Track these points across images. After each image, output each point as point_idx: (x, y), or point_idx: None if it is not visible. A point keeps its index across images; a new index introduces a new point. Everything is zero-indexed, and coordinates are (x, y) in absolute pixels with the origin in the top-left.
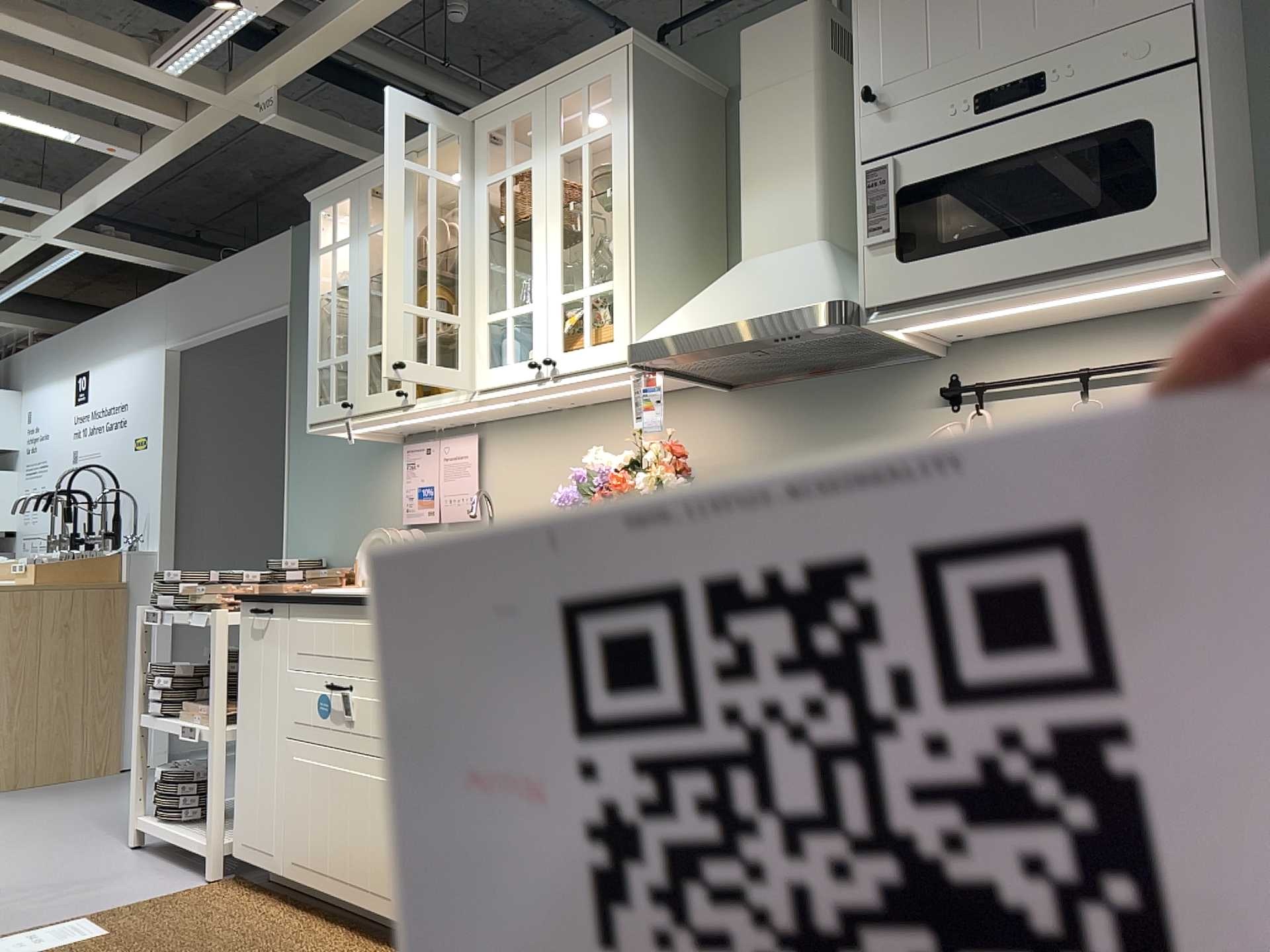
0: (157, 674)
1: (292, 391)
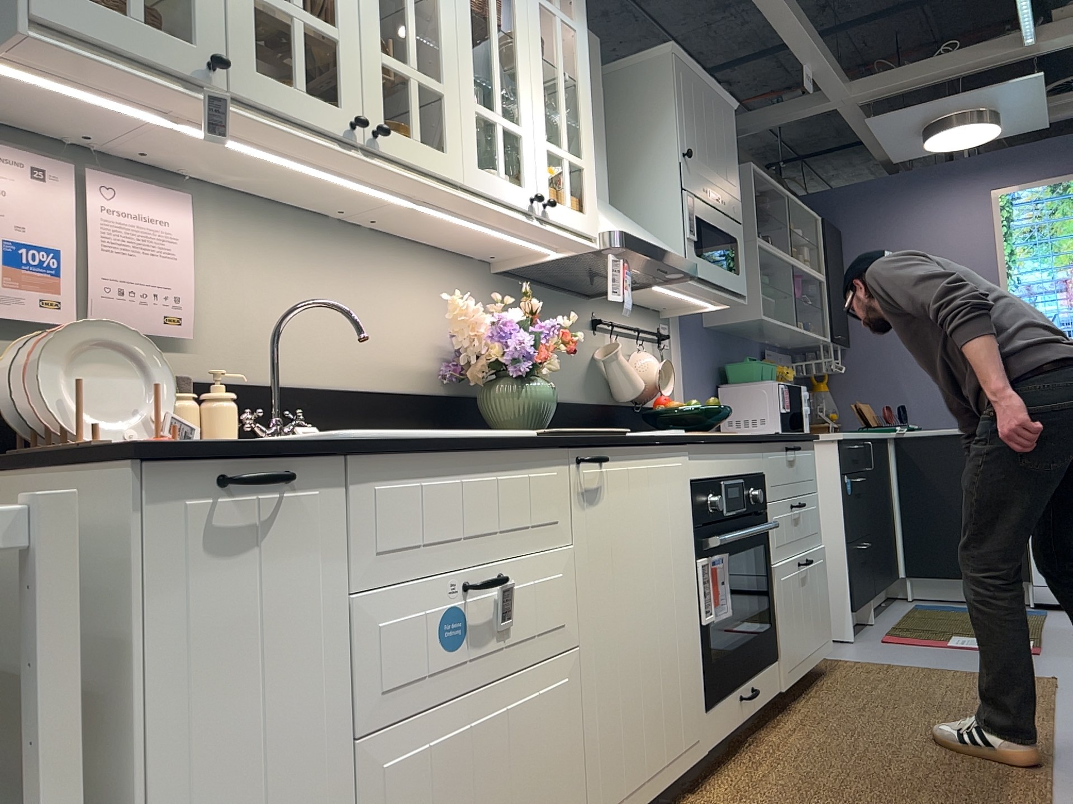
0: None
1: None
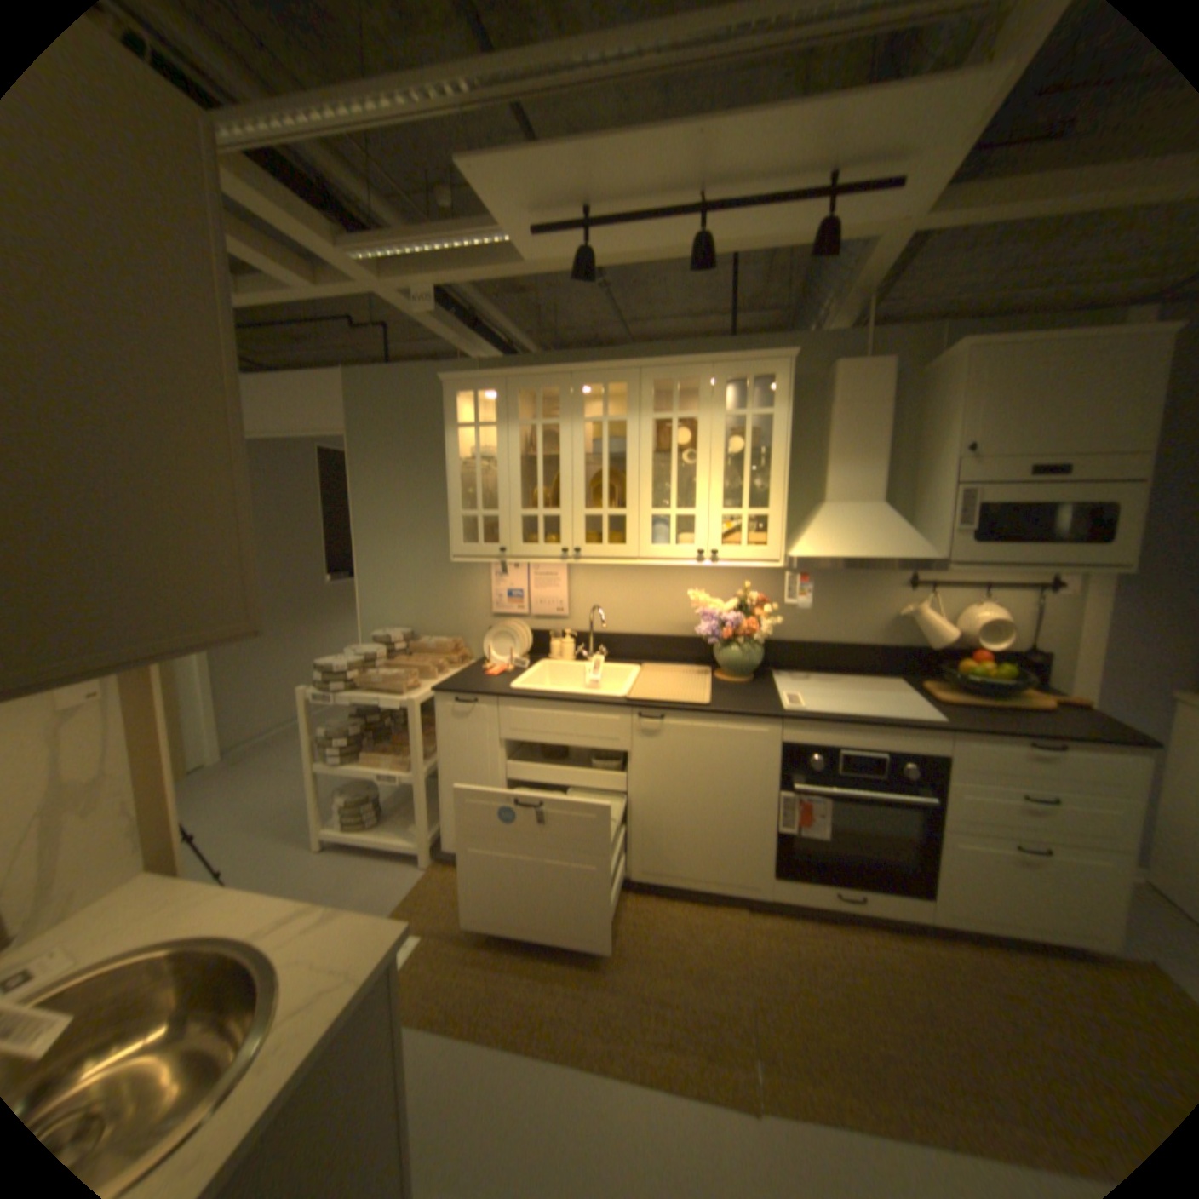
0: (329, 738)
1: (354, 502)
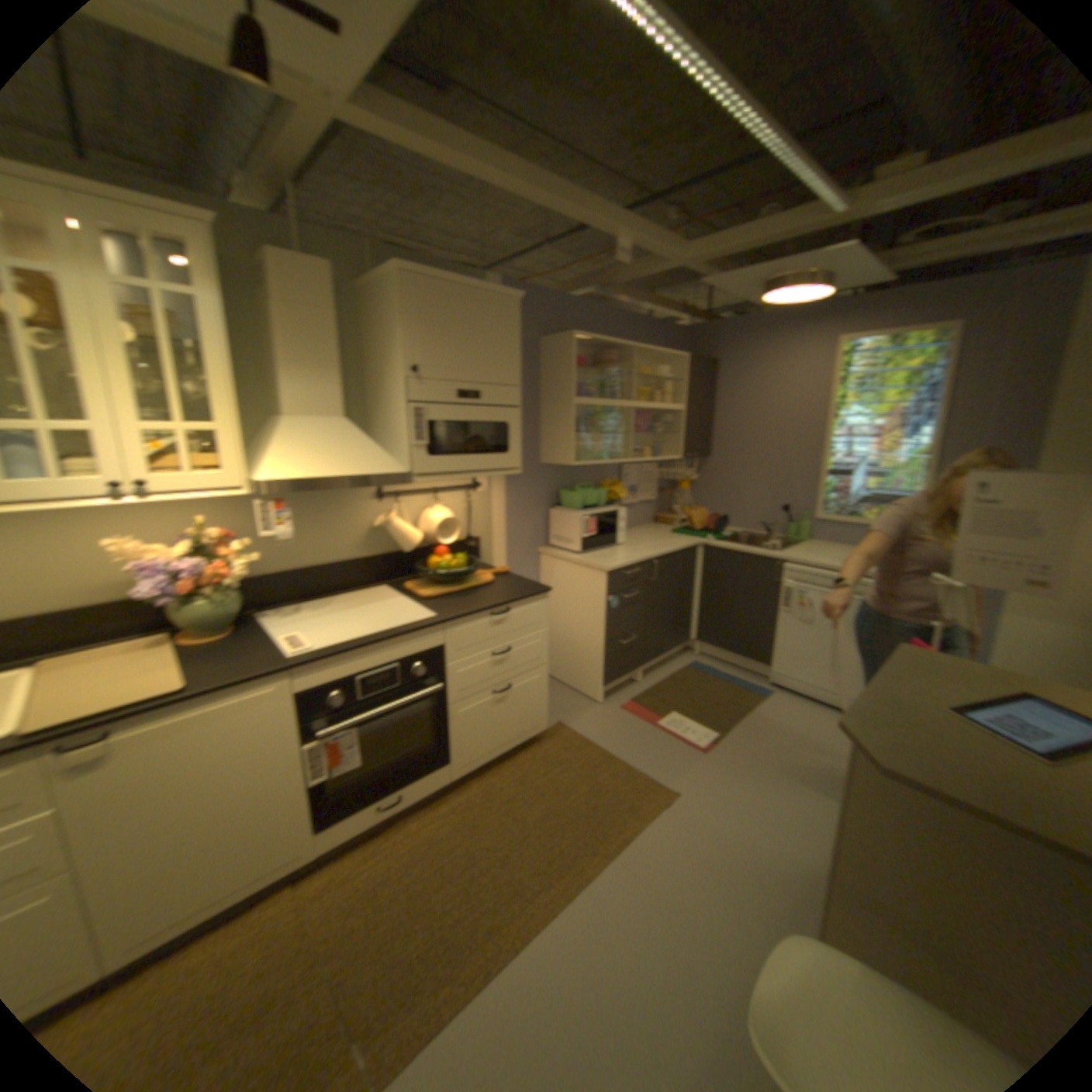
0: None
1: None
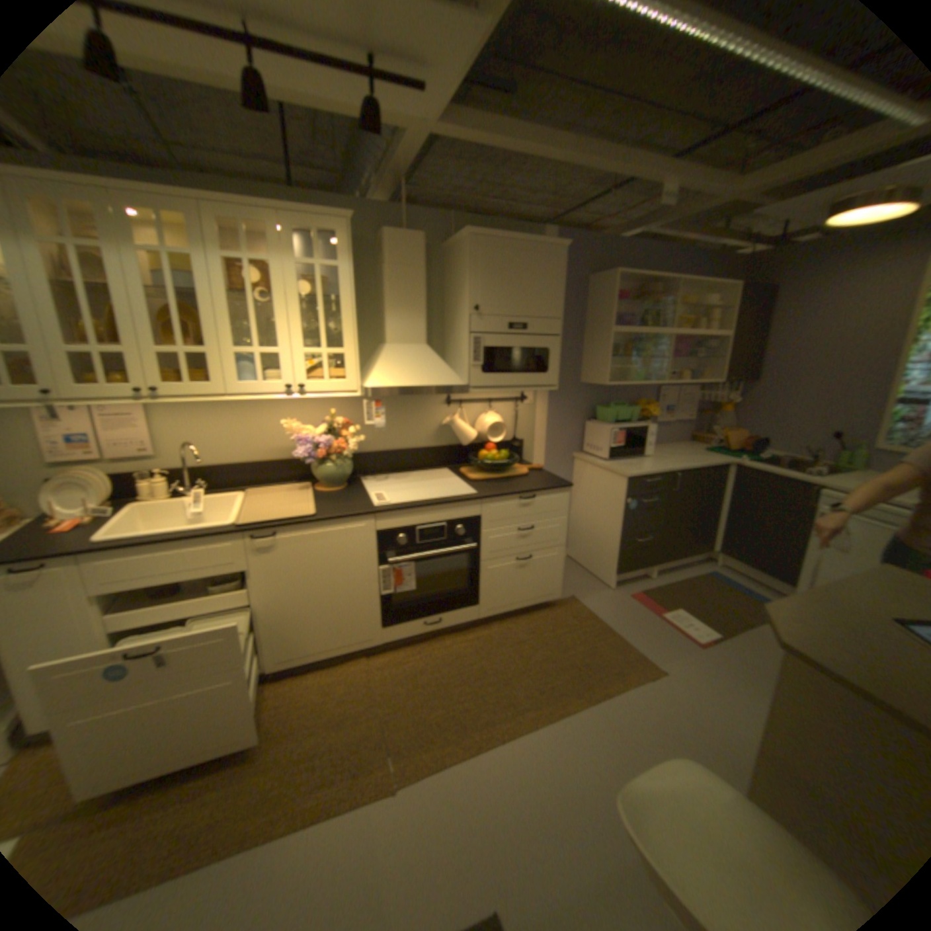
0: None
1: None
